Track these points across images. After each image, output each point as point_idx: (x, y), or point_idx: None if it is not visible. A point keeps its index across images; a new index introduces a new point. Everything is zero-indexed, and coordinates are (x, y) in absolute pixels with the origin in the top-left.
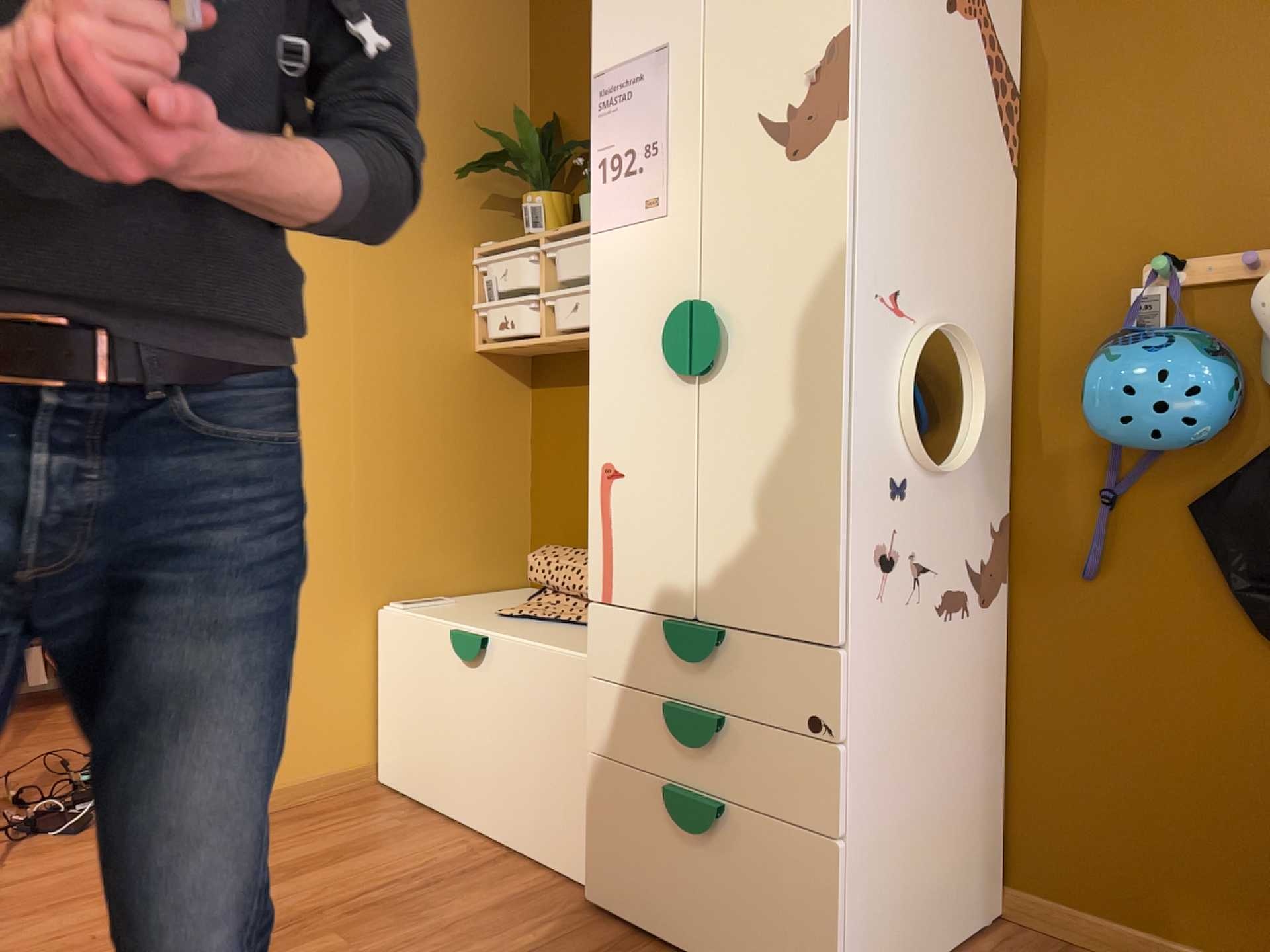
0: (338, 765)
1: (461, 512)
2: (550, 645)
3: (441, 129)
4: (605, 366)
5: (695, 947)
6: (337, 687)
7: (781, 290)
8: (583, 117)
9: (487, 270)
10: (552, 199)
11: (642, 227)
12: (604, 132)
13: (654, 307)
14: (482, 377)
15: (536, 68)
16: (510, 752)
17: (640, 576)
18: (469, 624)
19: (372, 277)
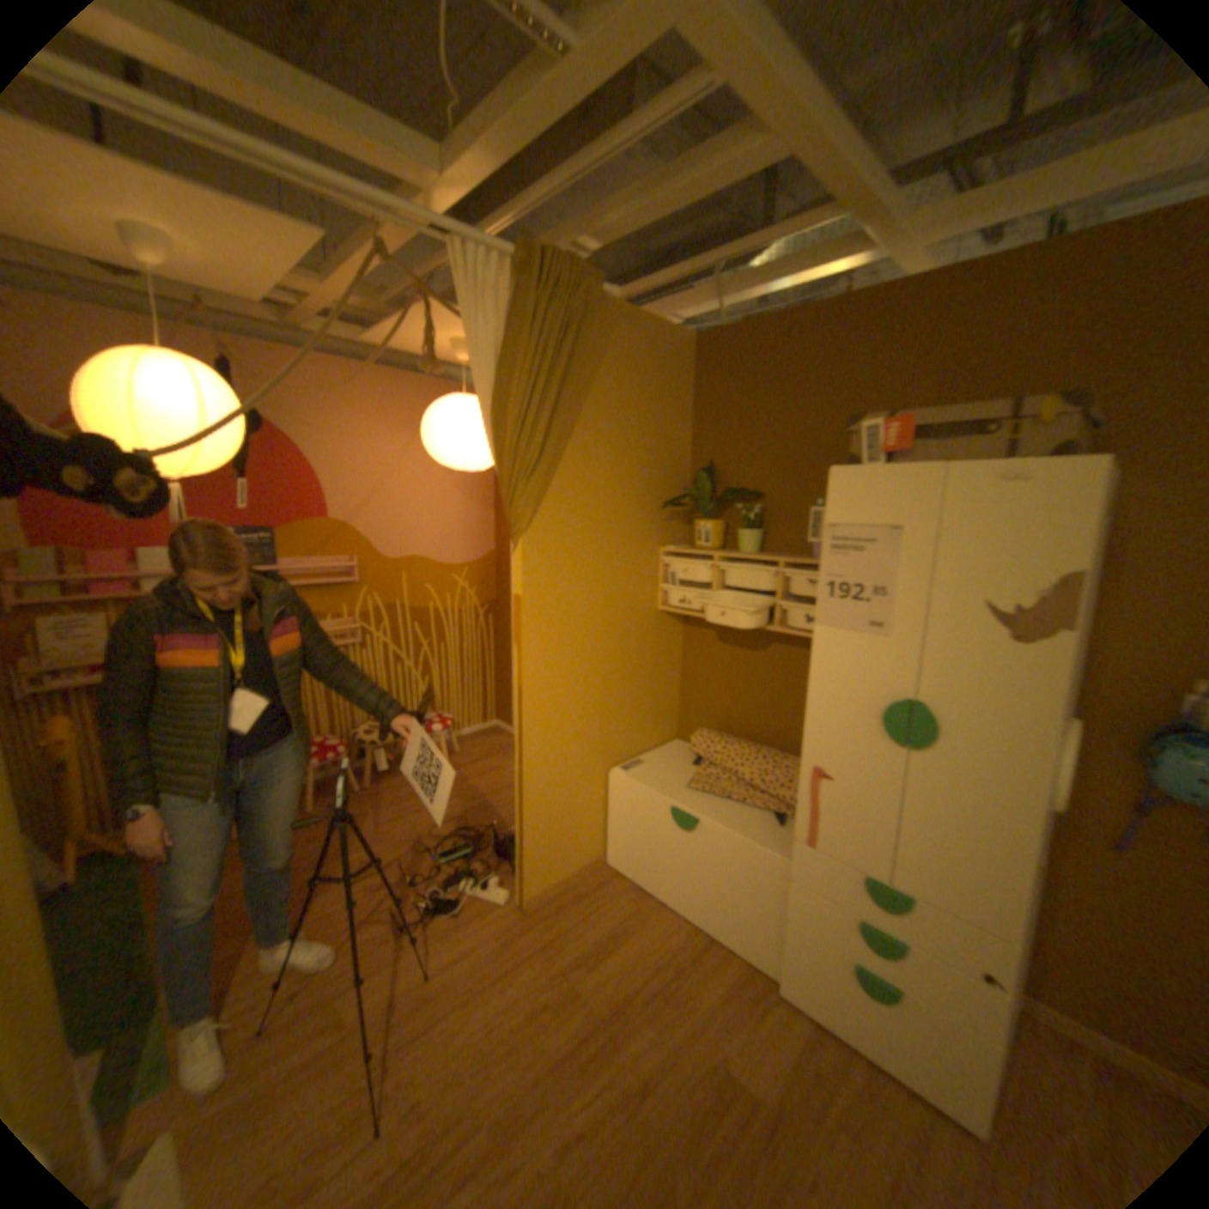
0: (590, 860)
1: (649, 705)
2: (748, 837)
3: (646, 477)
4: (822, 710)
5: (871, 1053)
6: (590, 819)
7: (993, 719)
8: (734, 468)
9: (670, 565)
10: (717, 525)
11: (865, 637)
12: (834, 564)
13: (871, 690)
14: (661, 625)
15: (697, 427)
16: (717, 888)
17: (844, 843)
18: (681, 802)
19: (611, 580)
